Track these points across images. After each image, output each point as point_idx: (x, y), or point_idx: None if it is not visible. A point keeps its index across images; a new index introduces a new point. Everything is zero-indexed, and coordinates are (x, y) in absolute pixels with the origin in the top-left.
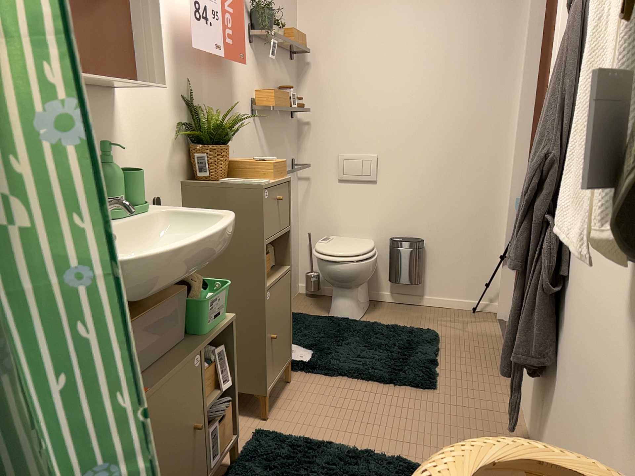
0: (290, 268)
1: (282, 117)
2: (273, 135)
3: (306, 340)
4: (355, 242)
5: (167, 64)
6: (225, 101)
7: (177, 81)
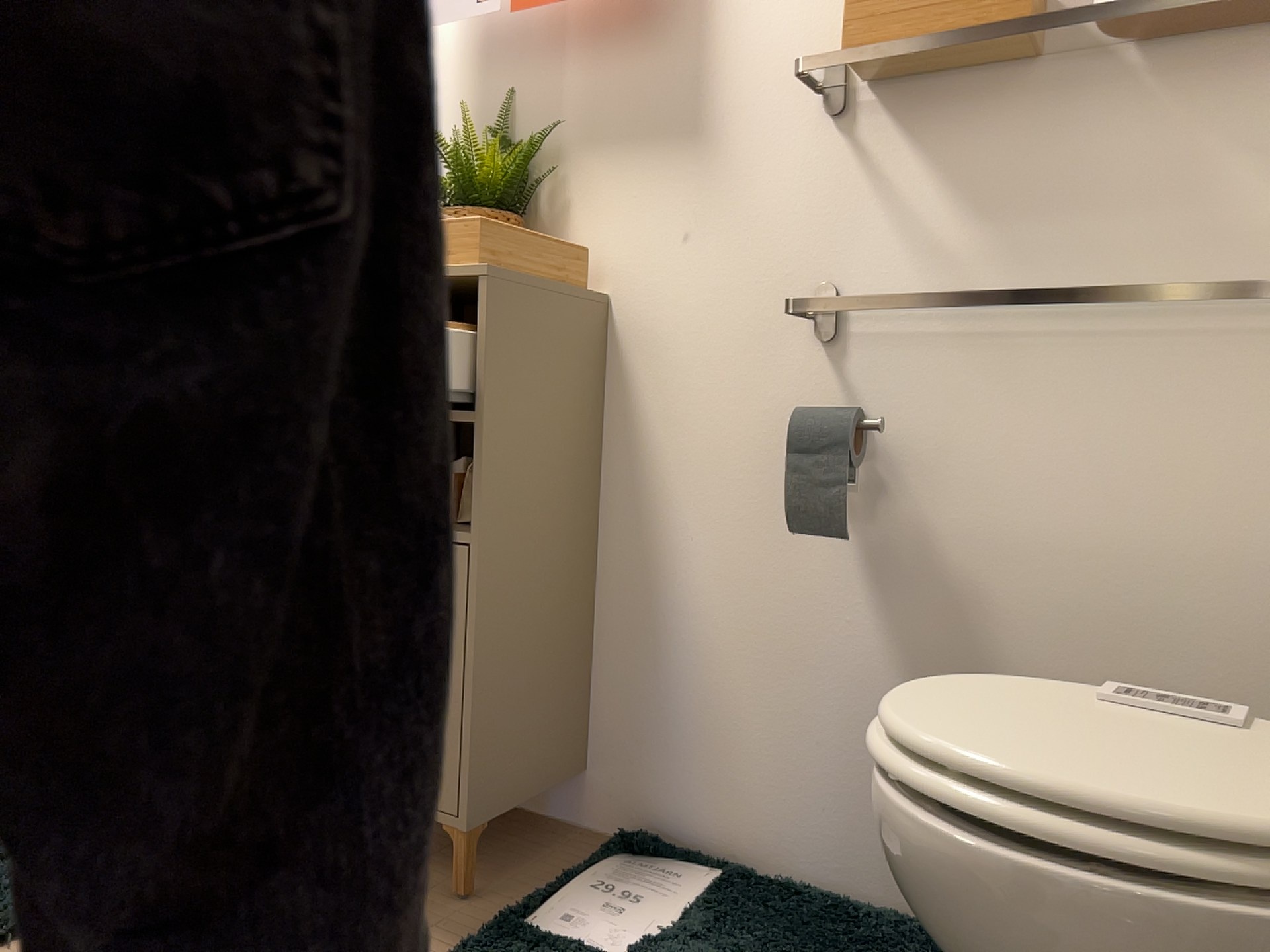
0: (473, 539)
1: (1171, 66)
2: (1036, 157)
3: (693, 946)
4: (1204, 764)
5: (450, 78)
6: (652, 102)
7: (475, 101)
